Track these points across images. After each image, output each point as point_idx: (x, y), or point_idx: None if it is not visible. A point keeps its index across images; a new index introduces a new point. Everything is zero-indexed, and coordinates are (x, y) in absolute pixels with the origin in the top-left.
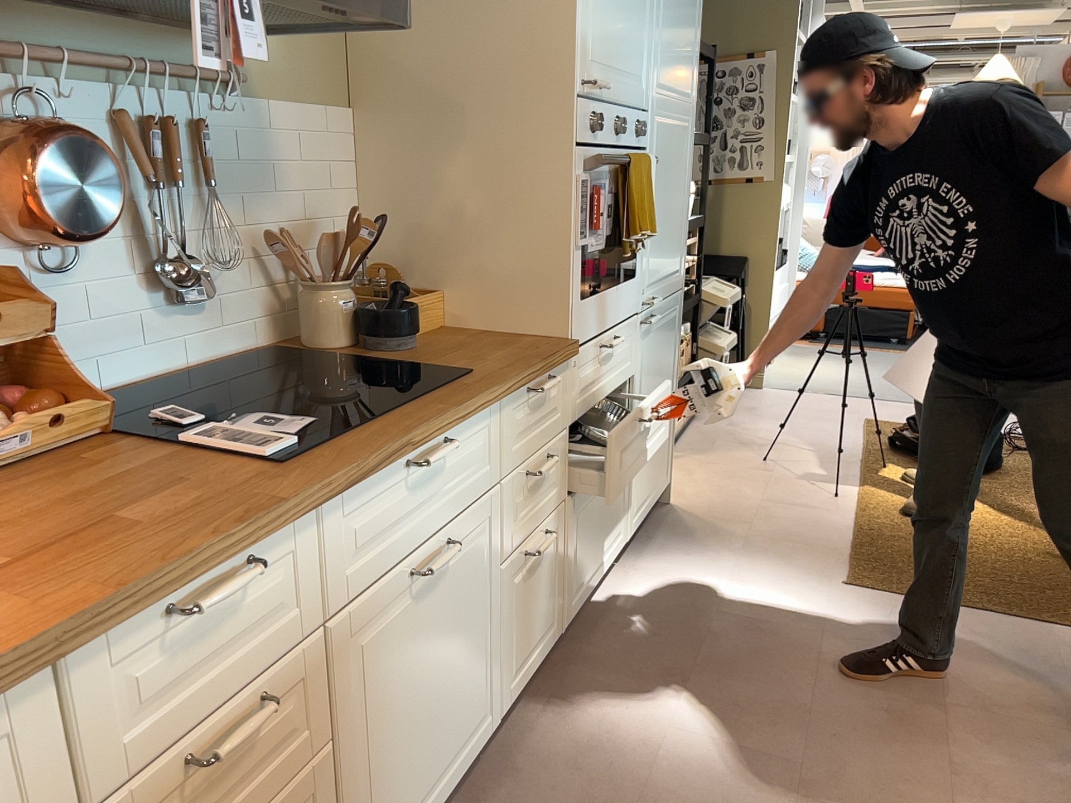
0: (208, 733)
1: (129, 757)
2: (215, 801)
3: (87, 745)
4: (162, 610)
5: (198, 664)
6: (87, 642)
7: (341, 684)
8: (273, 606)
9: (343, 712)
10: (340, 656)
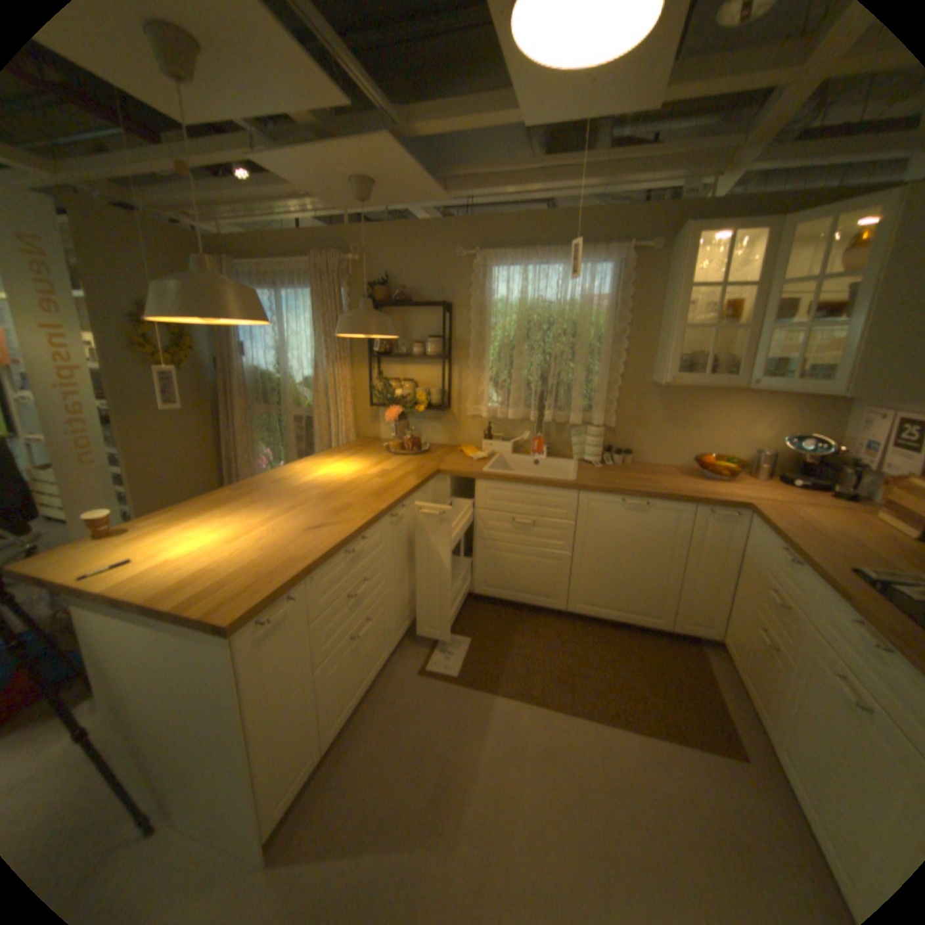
0: (782, 595)
1: (774, 572)
2: (777, 616)
3: (772, 557)
4: (786, 547)
5: (788, 575)
6: (774, 532)
7: (807, 658)
8: (803, 590)
9: (804, 670)
10: (810, 647)
